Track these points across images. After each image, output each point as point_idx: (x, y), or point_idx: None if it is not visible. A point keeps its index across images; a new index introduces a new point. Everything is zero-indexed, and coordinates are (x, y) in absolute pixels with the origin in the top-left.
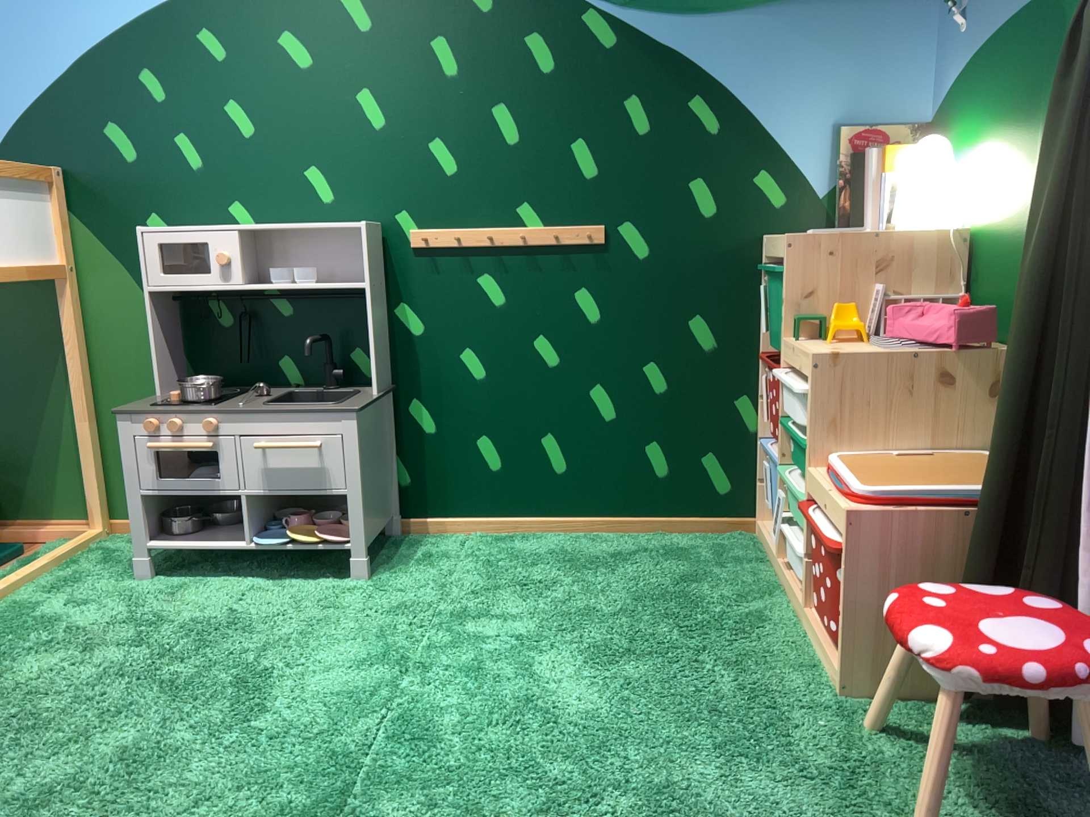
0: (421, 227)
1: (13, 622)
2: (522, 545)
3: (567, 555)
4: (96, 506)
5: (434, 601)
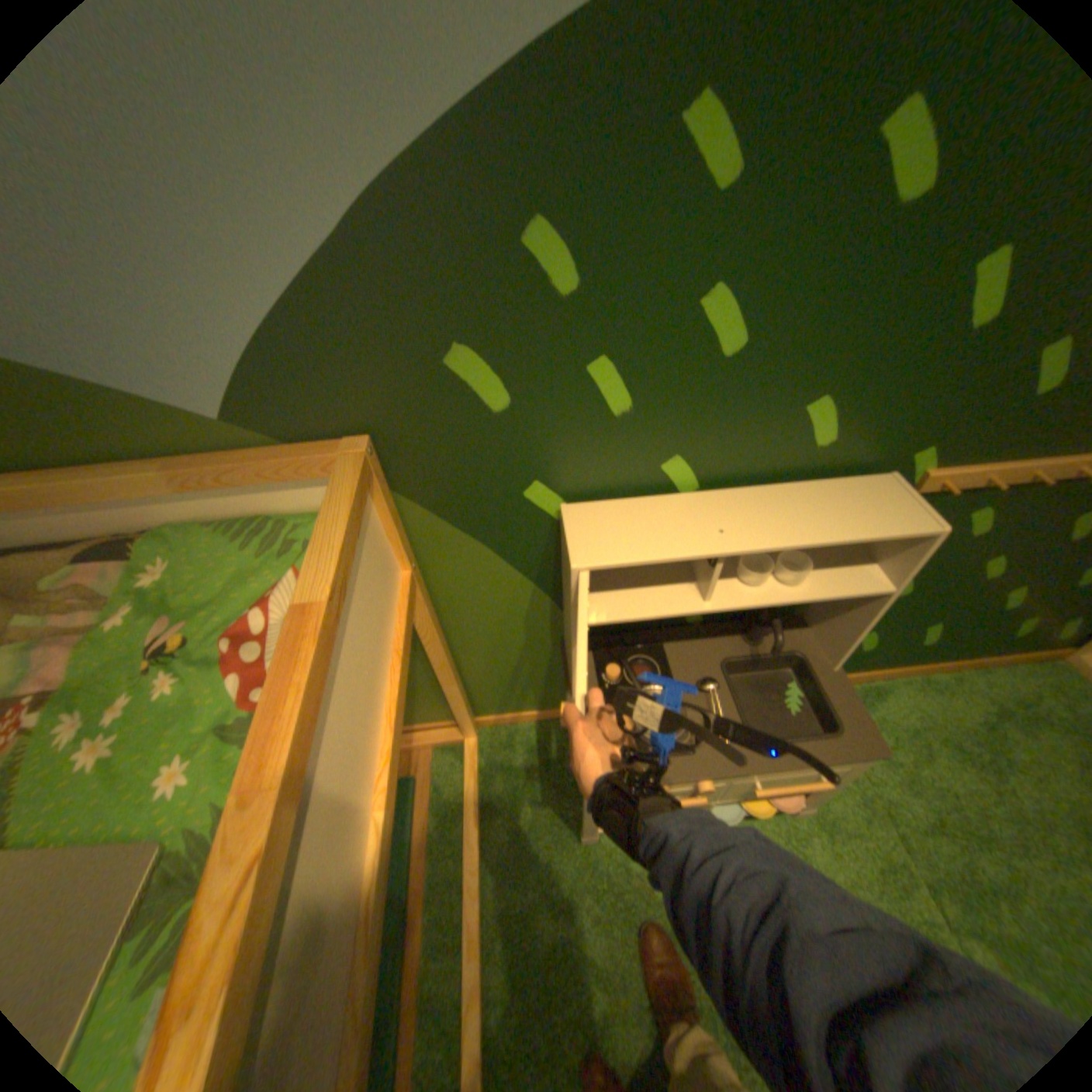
0: (948, 471)
1: (529, 974)
2: (886, 711)
3: (941, 729)
4: (470, 728)
5: (901, 854)
